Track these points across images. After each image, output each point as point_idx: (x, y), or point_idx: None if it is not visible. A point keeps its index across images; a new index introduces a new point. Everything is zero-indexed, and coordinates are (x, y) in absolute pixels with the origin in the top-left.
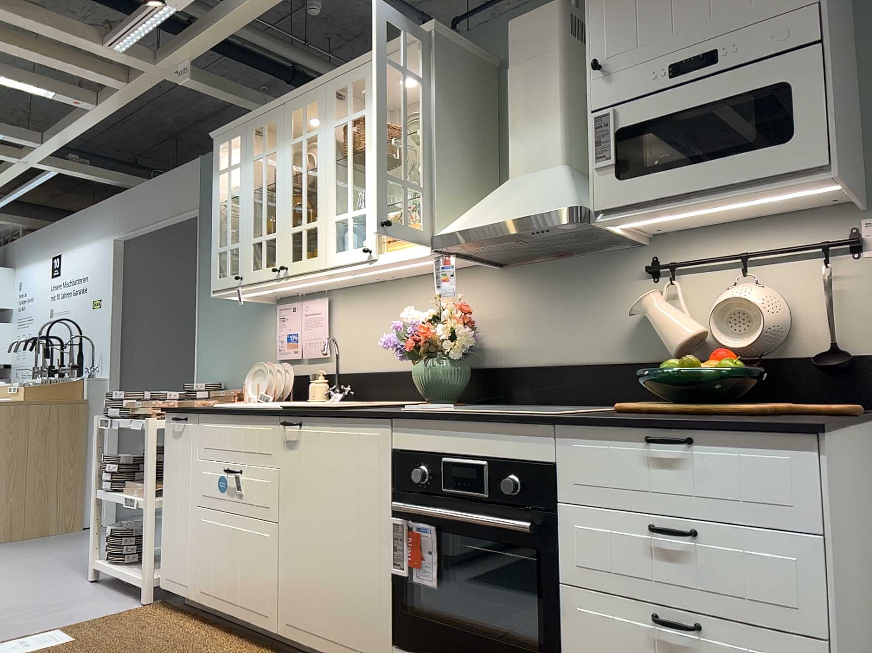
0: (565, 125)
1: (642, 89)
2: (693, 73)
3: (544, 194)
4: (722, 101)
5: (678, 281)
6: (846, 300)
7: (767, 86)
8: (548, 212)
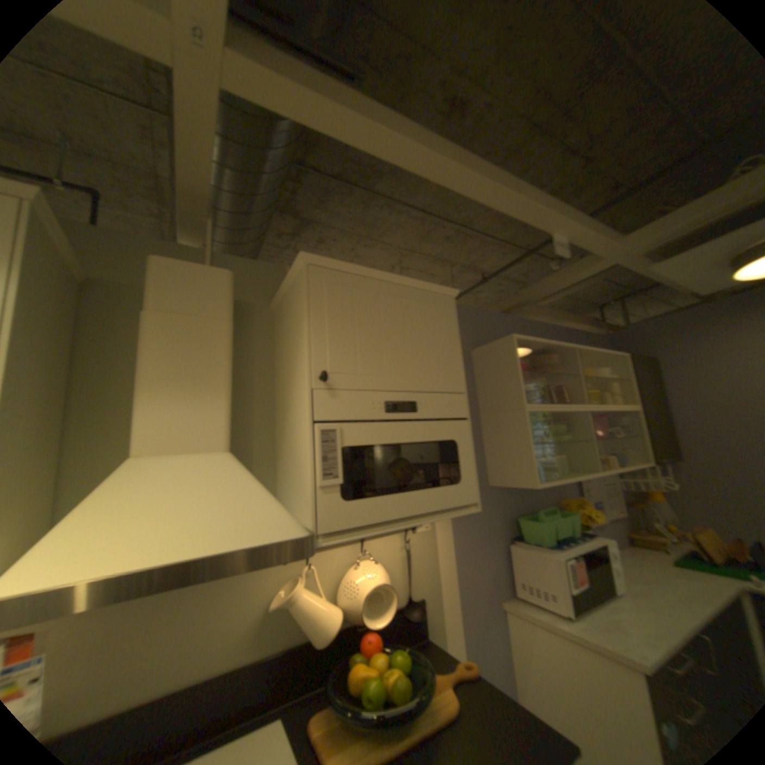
0: (232, 404)
1: (366, 413)
2: (404, 413)
3: (239, 504)
4: (422, 442)
5: (311, 563)
6: (412, 562)
7: (448, 439)
8: (277, 544)
